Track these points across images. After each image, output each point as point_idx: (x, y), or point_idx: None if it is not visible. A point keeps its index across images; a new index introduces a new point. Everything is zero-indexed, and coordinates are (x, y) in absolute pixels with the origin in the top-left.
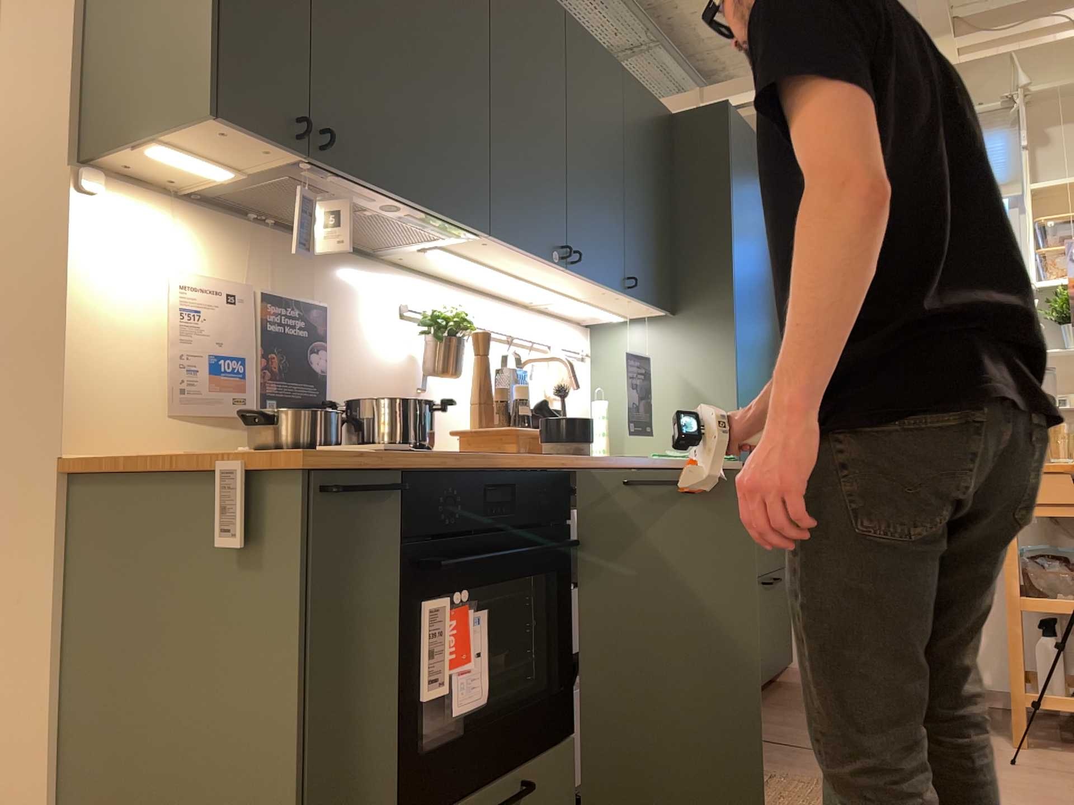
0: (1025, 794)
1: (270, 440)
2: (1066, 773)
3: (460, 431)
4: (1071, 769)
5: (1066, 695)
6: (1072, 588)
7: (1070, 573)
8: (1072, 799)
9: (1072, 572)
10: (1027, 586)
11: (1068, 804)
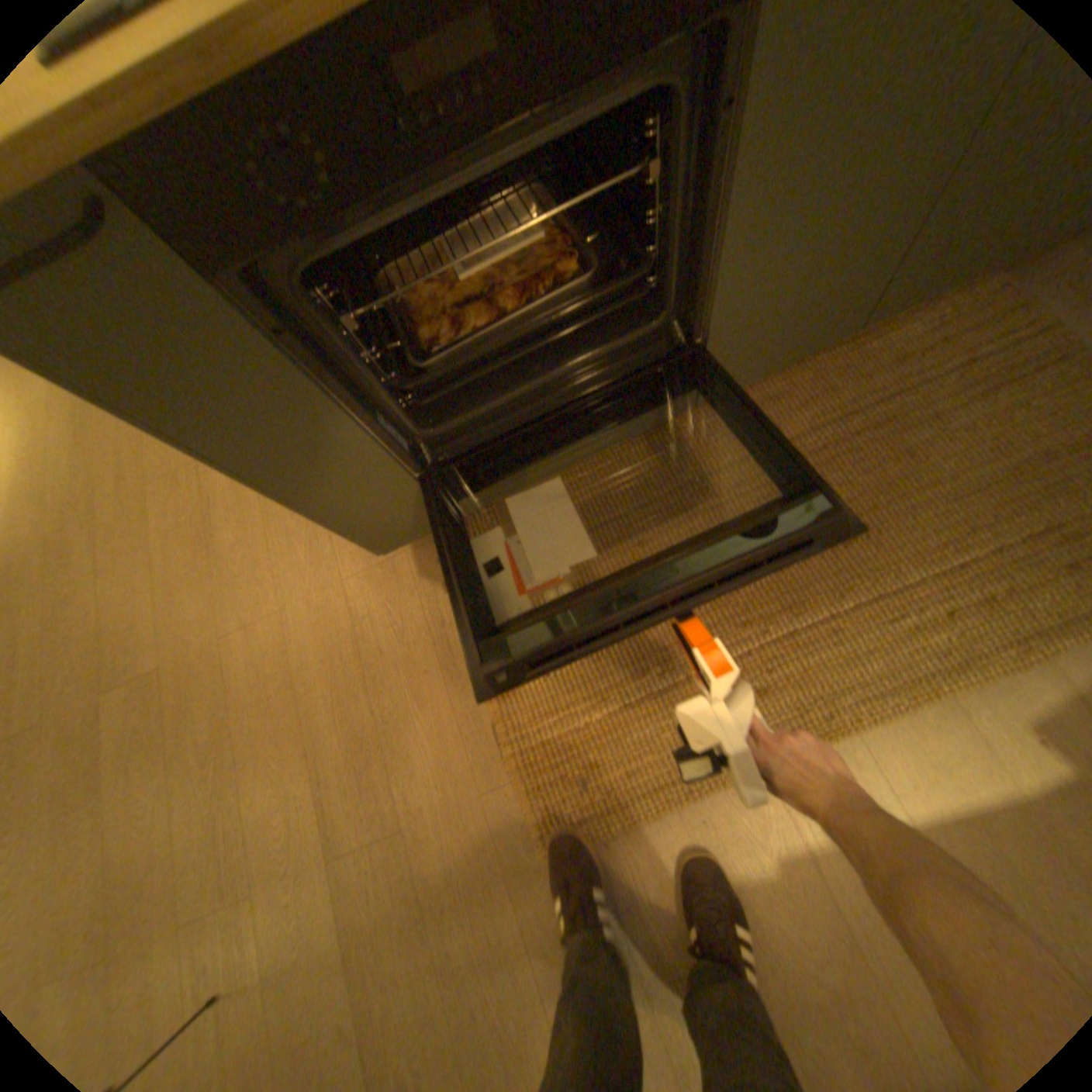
0: None
1: None
2: None
3: None
4: None
5: None
6: None
7: None
8: None
9: None
10: None
11: None
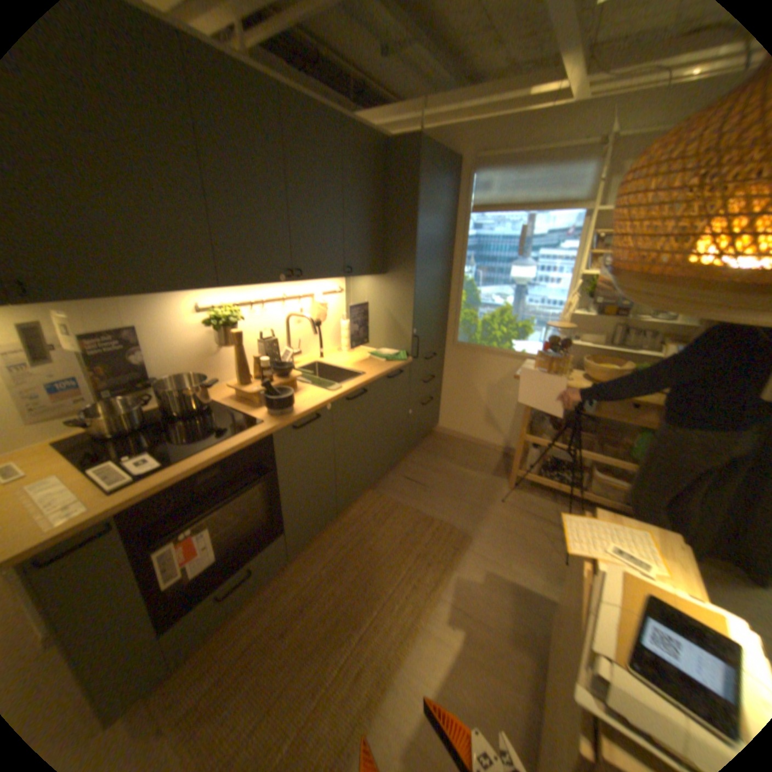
0: (497, 525)
1: (94, 431)
2: (521, 510)
3: (230, 387)
4: (524, 507)
5: (536, 471)
6: (549, 435)
7: (551, 428)
8: (515, 530)
9: (553, 426)
10: (532, 428)
11: (511, 534)
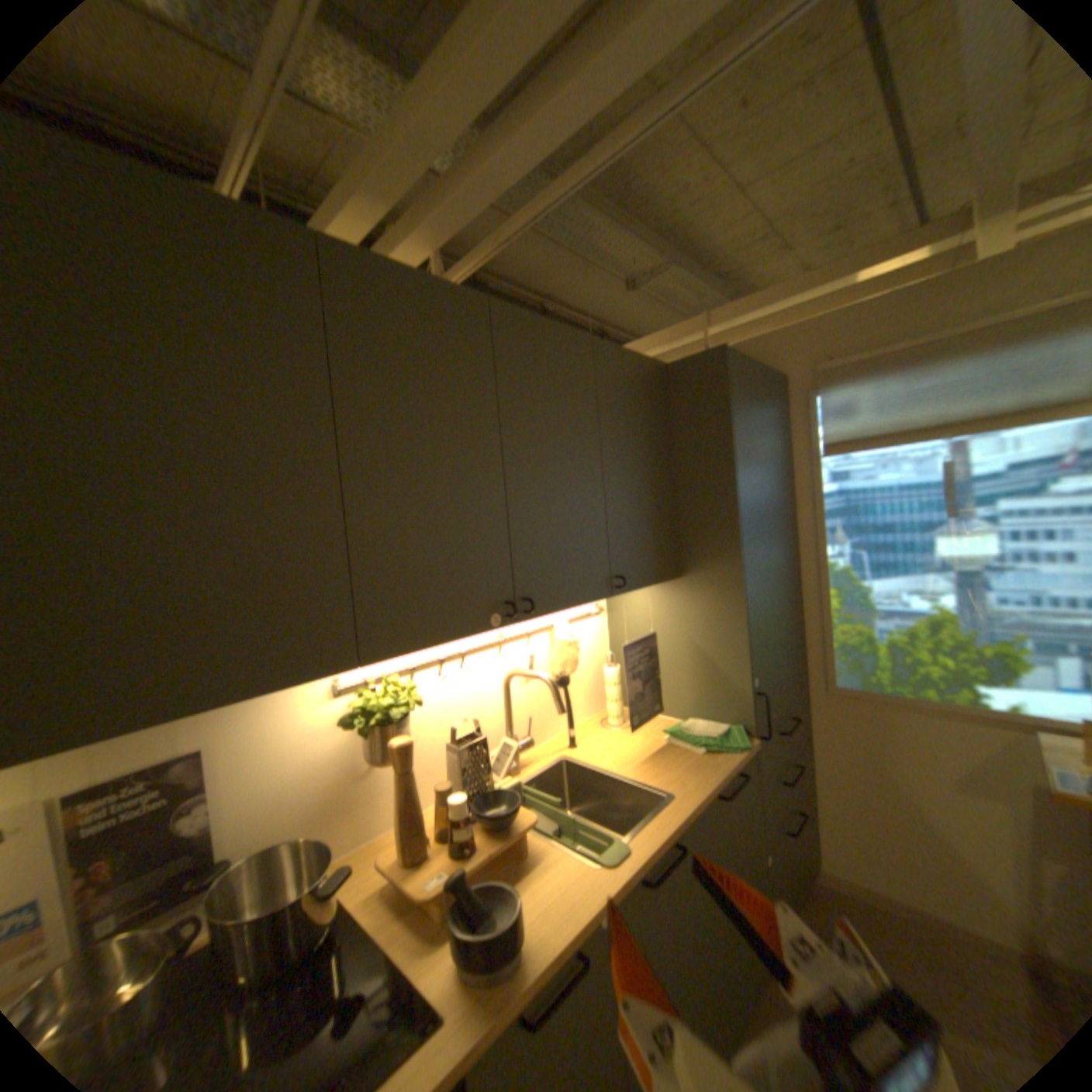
0: None
1: None
2: None
3: (382, 870)
4: None
5: None
6: None
7: None
8: None
9: None
10: None
11: None
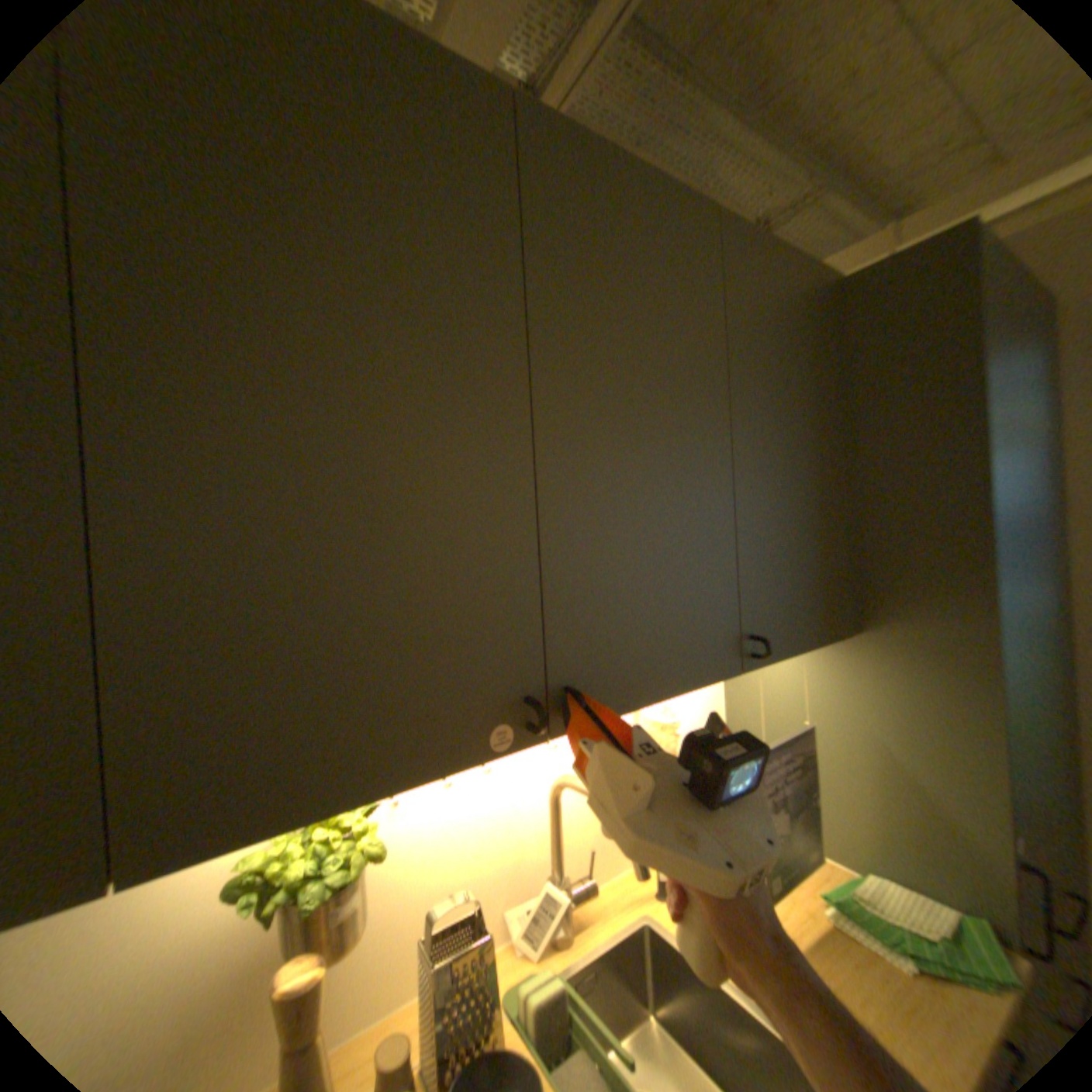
0: None
1: None
2: None
3: None
4: None
5: None
6: None
7: None
8: None
9: None
10: None
11: None
